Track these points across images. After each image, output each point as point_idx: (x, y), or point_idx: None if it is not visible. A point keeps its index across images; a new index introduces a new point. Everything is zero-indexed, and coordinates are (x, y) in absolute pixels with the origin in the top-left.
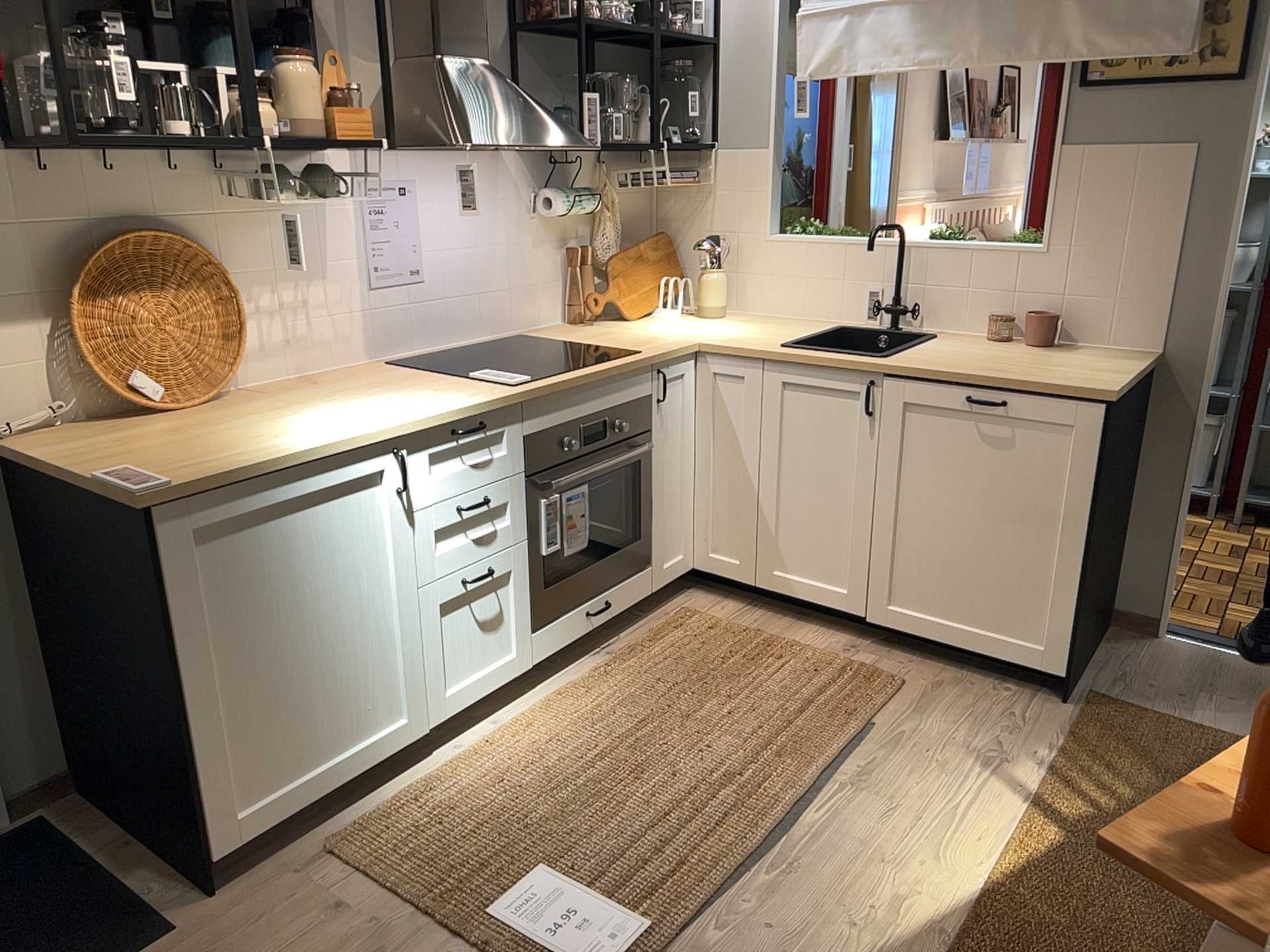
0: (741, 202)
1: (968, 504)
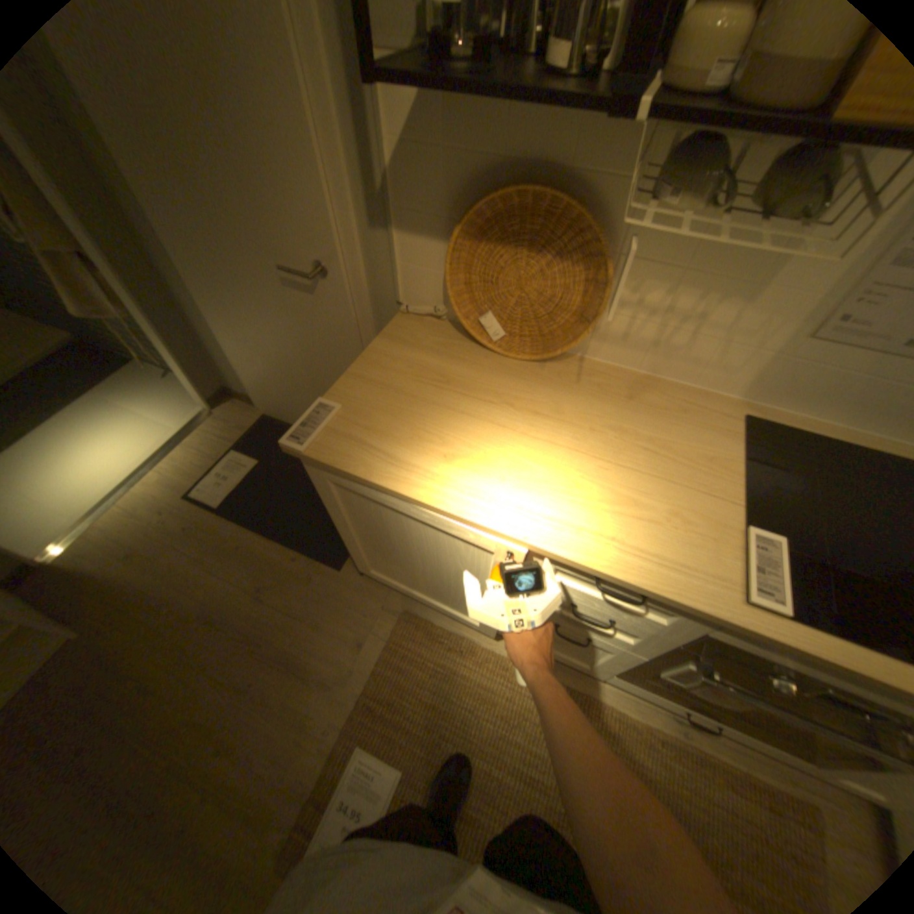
0: None
1: None
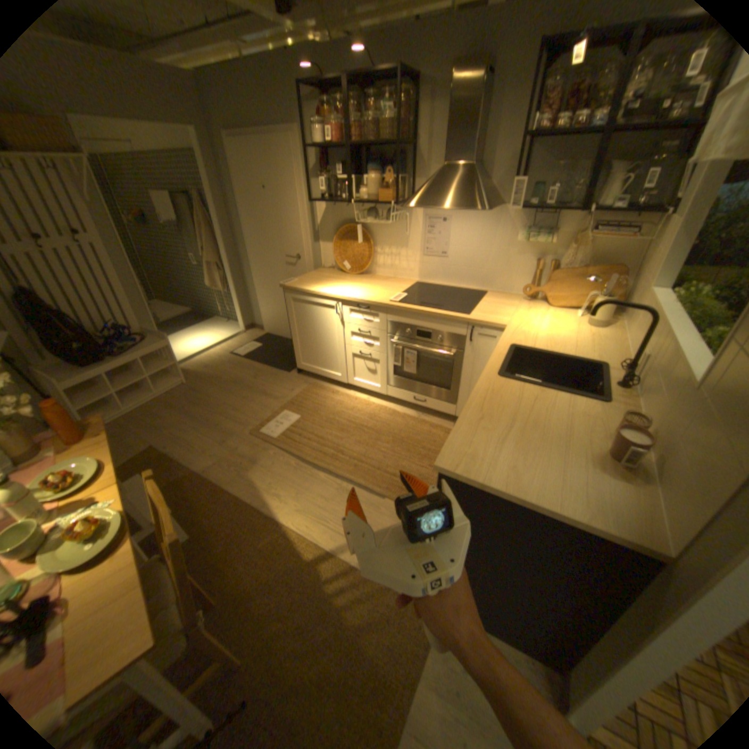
0: (660, 258)
1: None
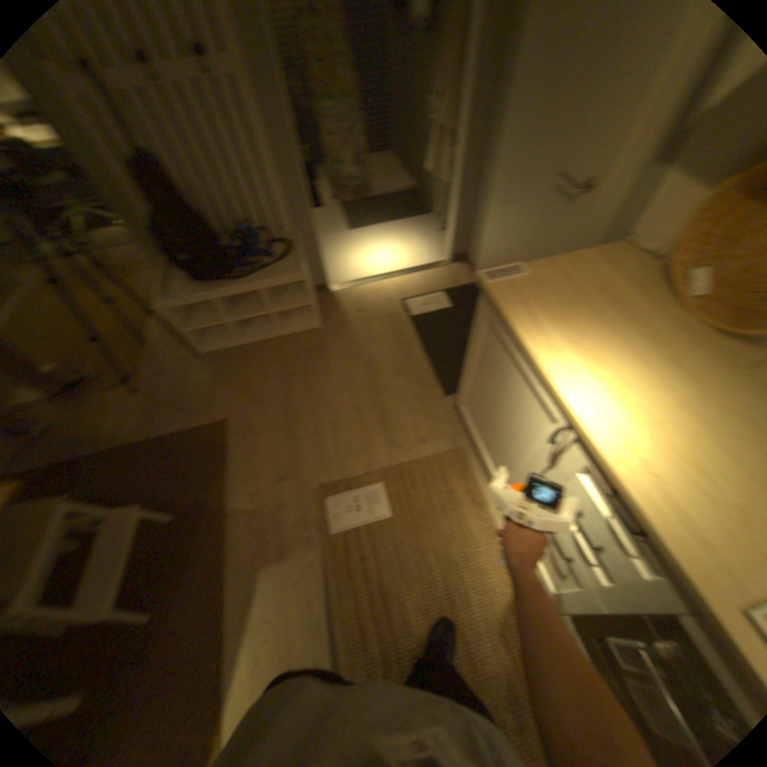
0: None
1: None
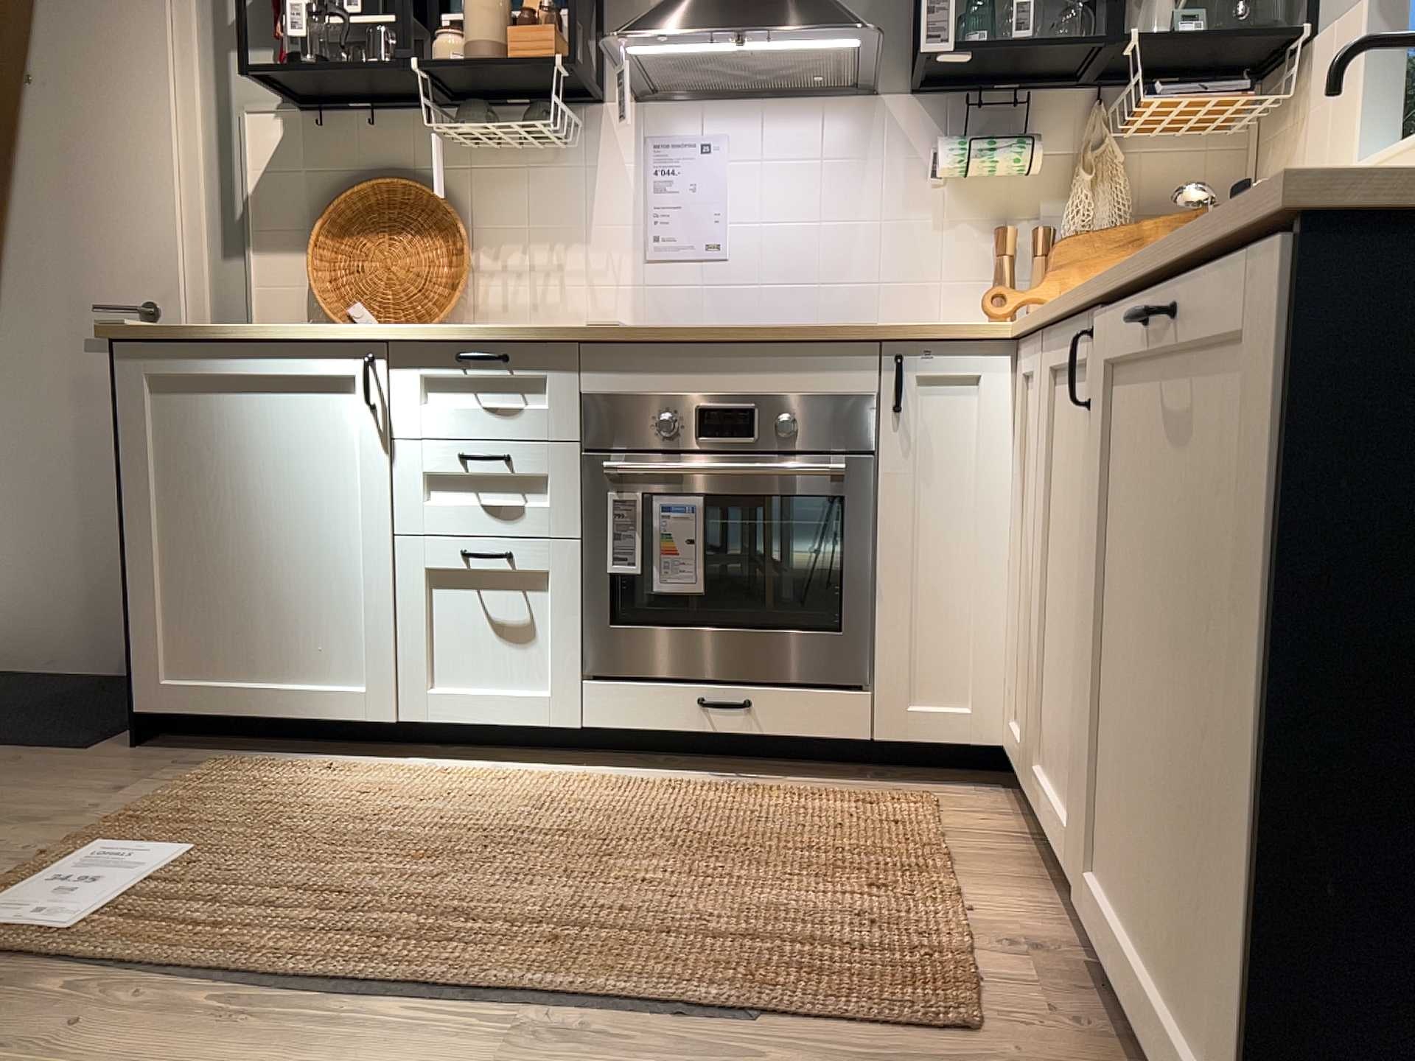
0: (1328, 121)
1: (1168, 621)
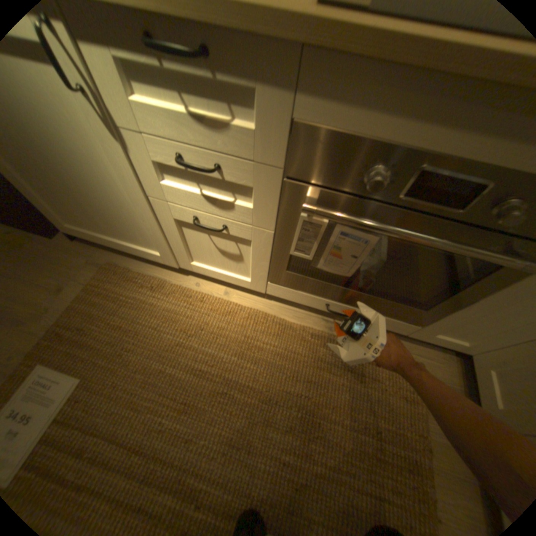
0: None
1: None
